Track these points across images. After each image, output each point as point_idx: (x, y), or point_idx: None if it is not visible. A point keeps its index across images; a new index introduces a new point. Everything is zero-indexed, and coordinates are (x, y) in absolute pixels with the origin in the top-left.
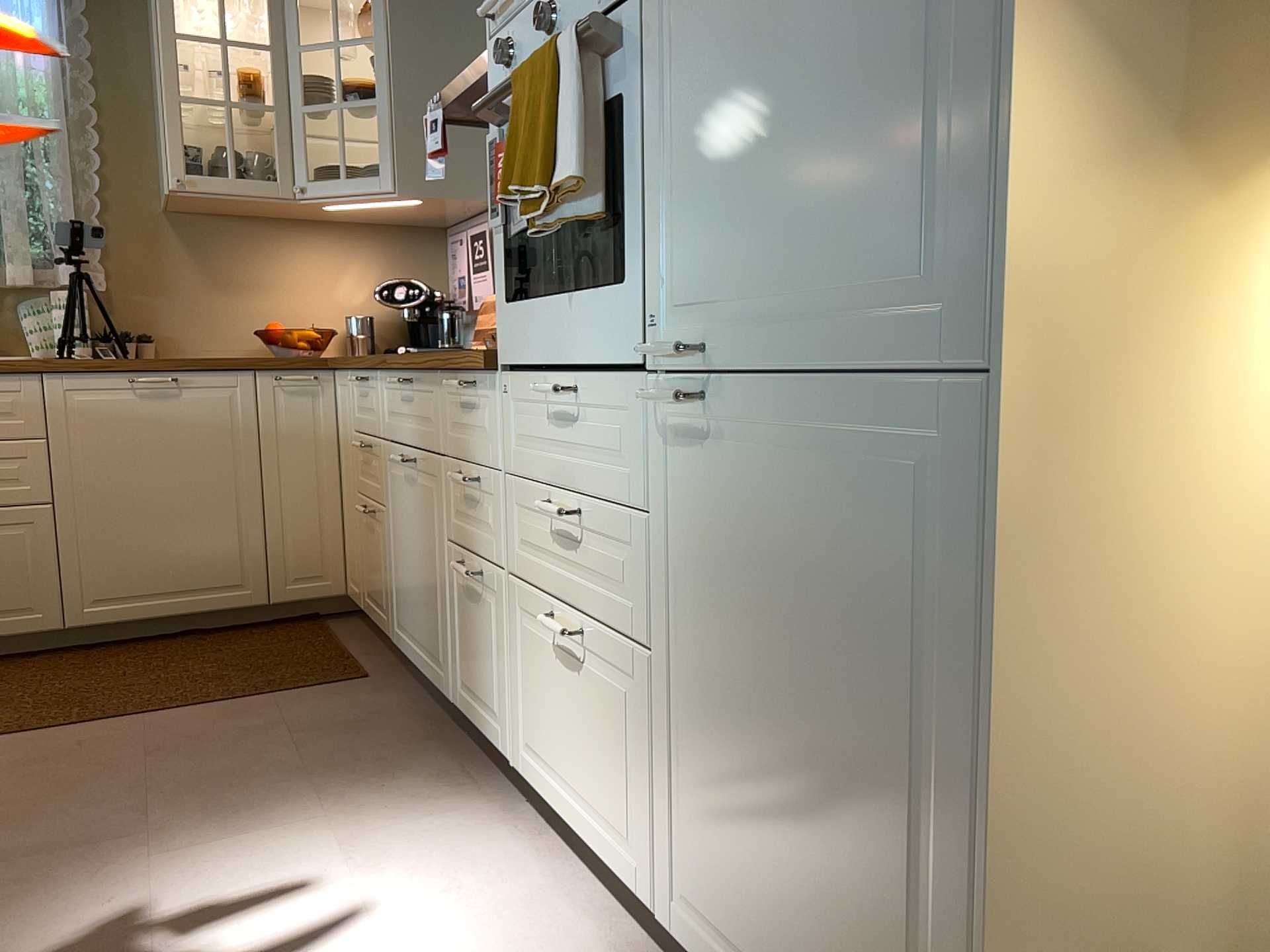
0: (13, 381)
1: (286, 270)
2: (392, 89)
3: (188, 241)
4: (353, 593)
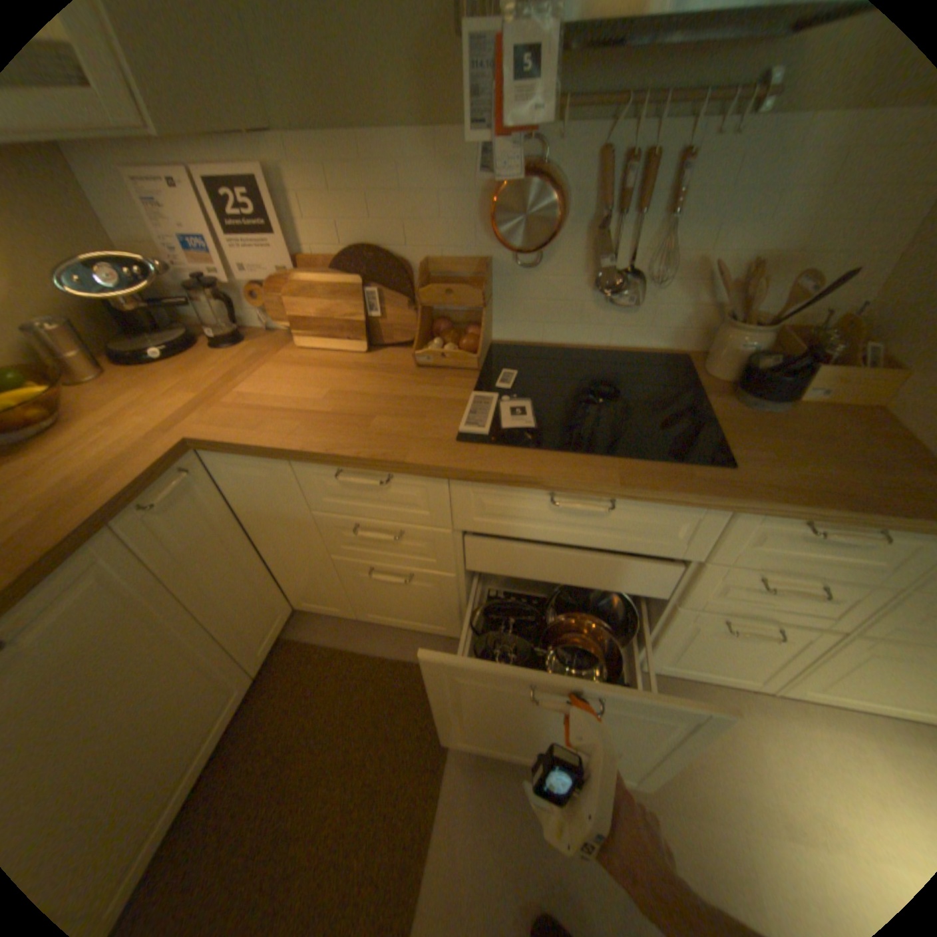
0: None
1: None
2: None
3: None
4: (321, 609)
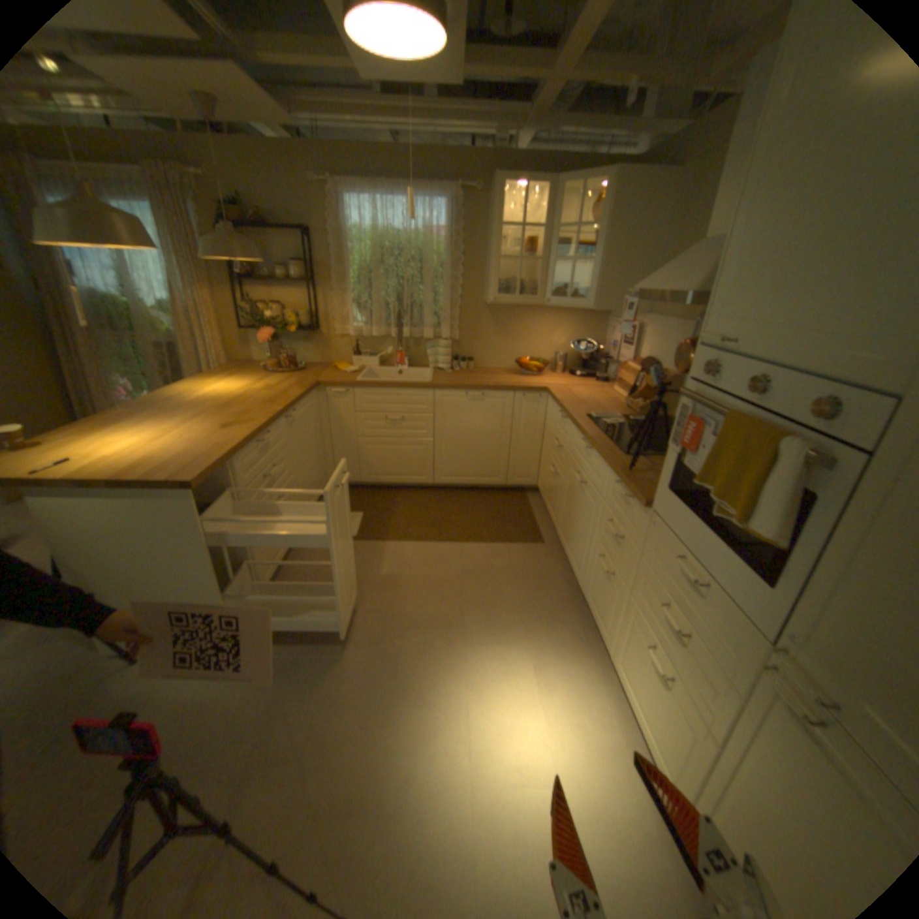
0: (423, 391)
1: (530, 329)
2: (603, 254)
3: (491, 315)
4: (538, 489)
